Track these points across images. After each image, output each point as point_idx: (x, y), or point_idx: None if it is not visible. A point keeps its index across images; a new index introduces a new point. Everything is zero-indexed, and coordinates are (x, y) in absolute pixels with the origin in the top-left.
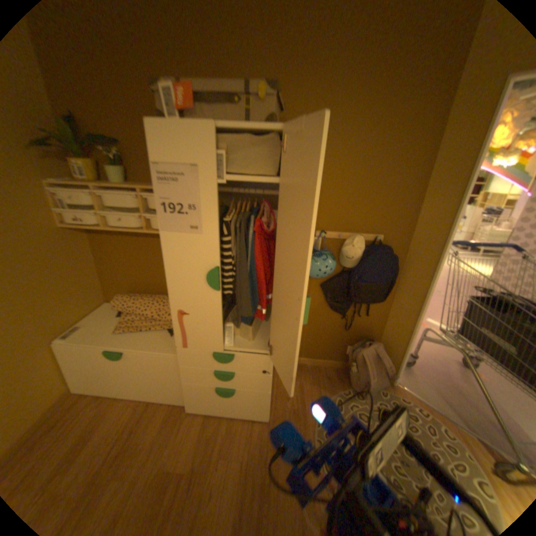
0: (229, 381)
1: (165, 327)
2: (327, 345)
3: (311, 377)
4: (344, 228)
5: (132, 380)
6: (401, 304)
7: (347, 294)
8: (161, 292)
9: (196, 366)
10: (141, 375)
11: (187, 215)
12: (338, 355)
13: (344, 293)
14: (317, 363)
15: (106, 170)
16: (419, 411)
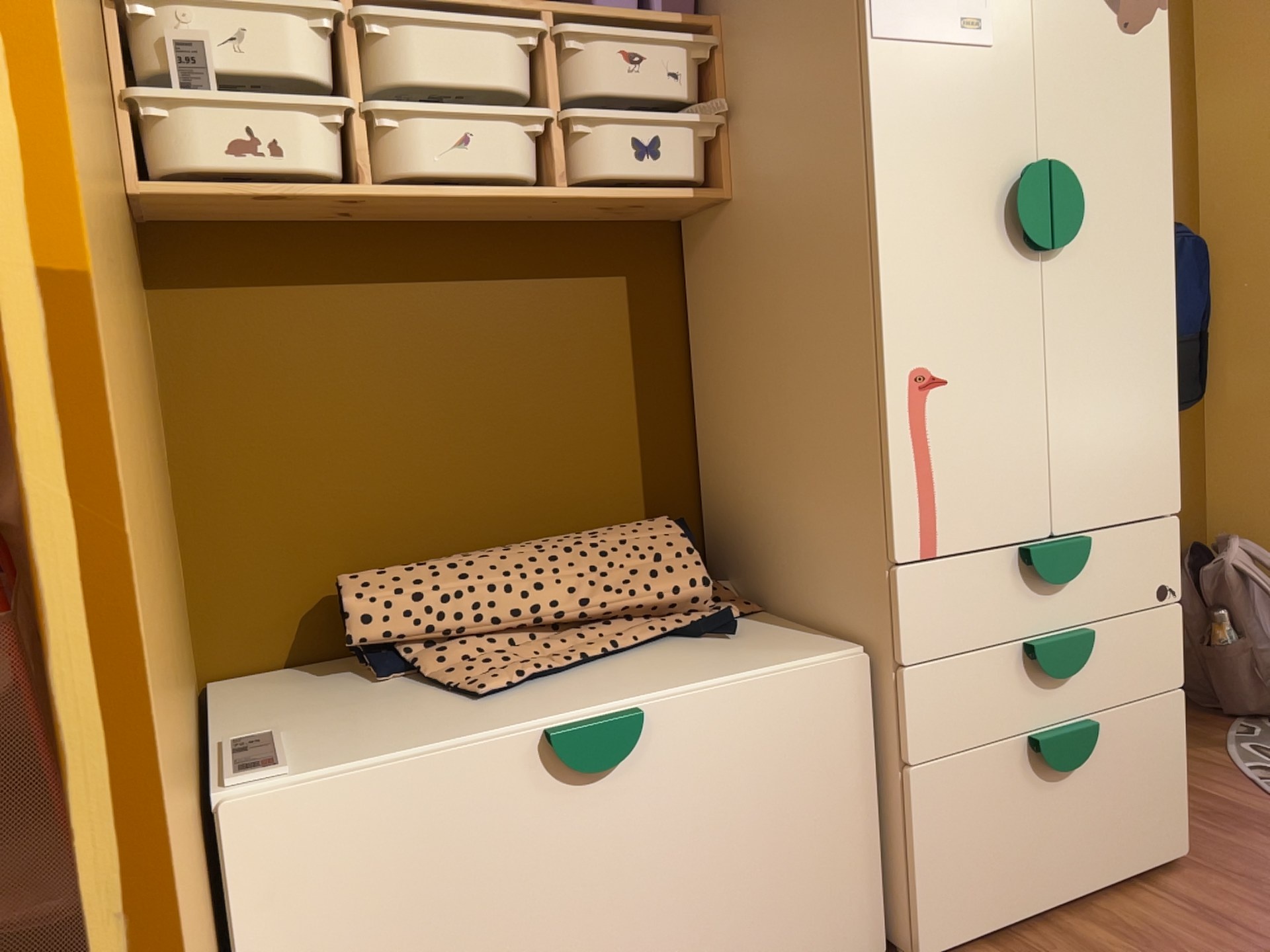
0: (1081, 668)
1: (665, 623)
2: None
3: None
4: None
5: (666, 883)
6: (1232, 396)
7: None
8: (512, 538)
9: (965, 642)
10: (710, 834)
11: None
12: None
13: None
14: None
15: None
16: None
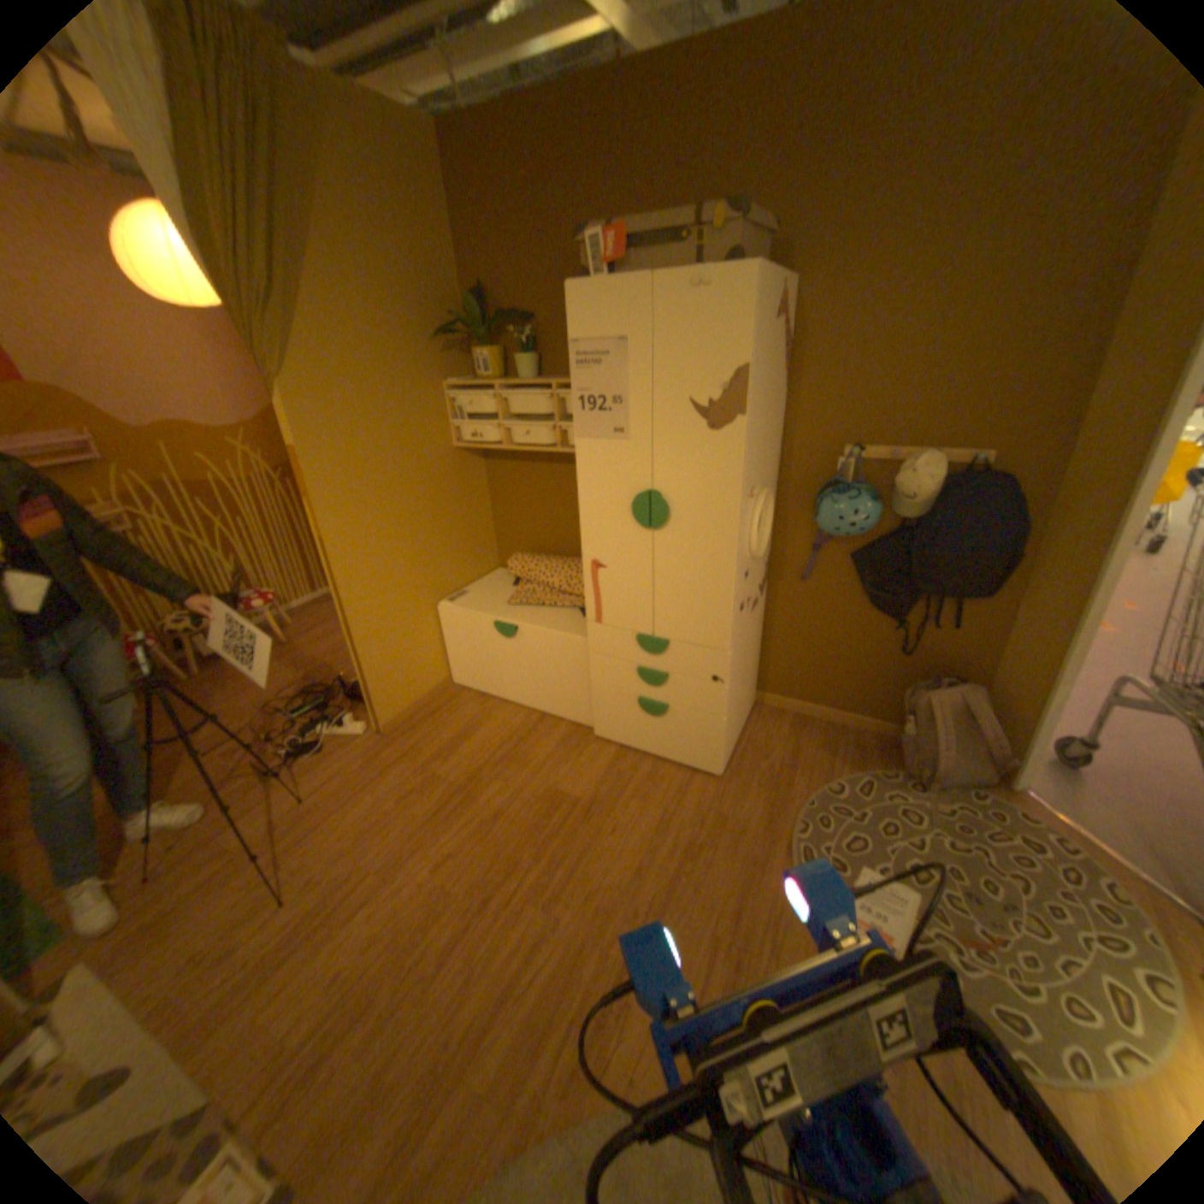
0: (658, 686)
1: (577, 604)
2: (863, 684)
3: (821, 738)
4: (903, 439)
5: (528, 672)
6: (1039, 607)
7: (908, 578)
8: (575, 556)
9: (612, 656)
10: (539, 667)
11: (610, 414)
12: (887, 709)
13: (901, 574)
14: (842, 718)
15: (515, 363)
16: (1056, 840)
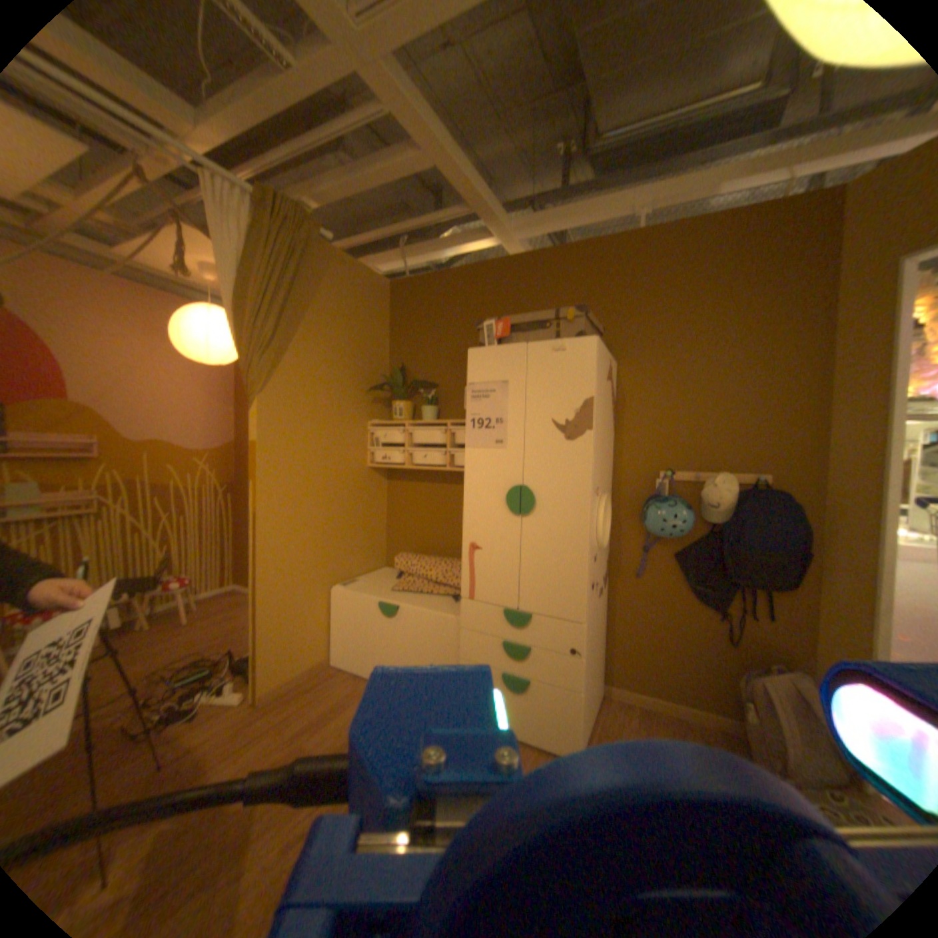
0: (521, 659)
1: (450, 591)
2: (701, 677)
3: (670, 732)
4: (703, 465)
5: (401, 651)
6: (838, 599)
7: (725, 574)
8: (450, 555)
9: (480, 629)
10: (412, 645)
11: (493, 428)
12: (726, 703)
13: (718, 570)
14: (686, 714)
15: (422, 409)
16: None
